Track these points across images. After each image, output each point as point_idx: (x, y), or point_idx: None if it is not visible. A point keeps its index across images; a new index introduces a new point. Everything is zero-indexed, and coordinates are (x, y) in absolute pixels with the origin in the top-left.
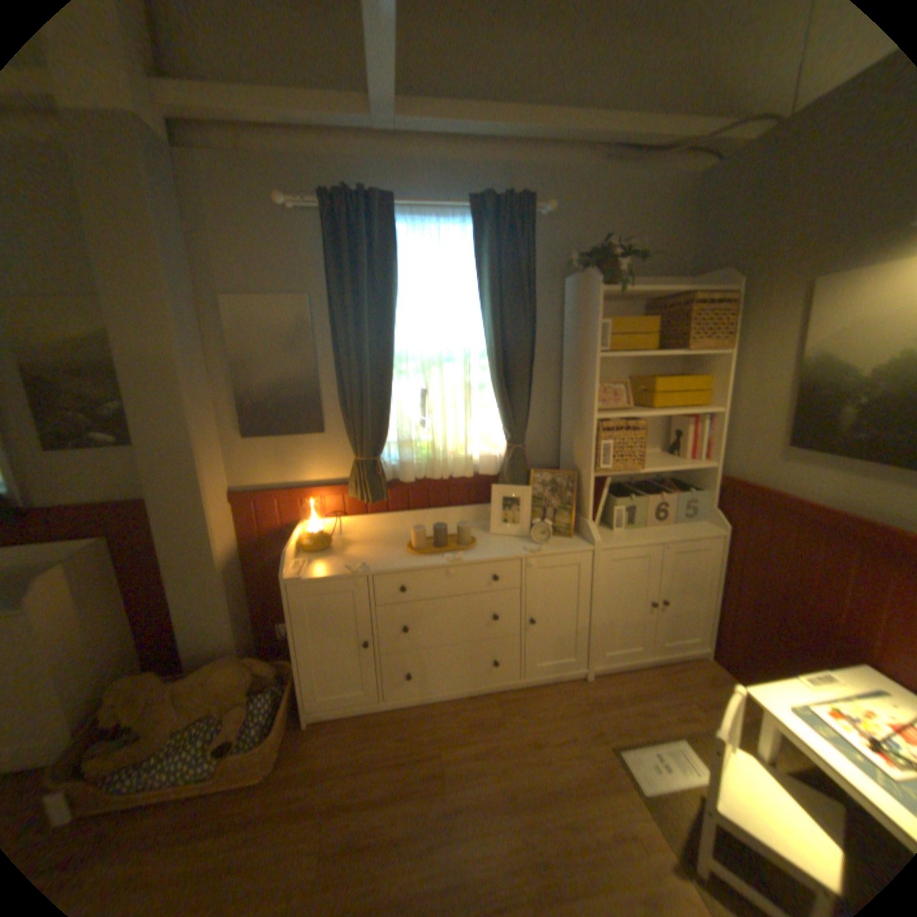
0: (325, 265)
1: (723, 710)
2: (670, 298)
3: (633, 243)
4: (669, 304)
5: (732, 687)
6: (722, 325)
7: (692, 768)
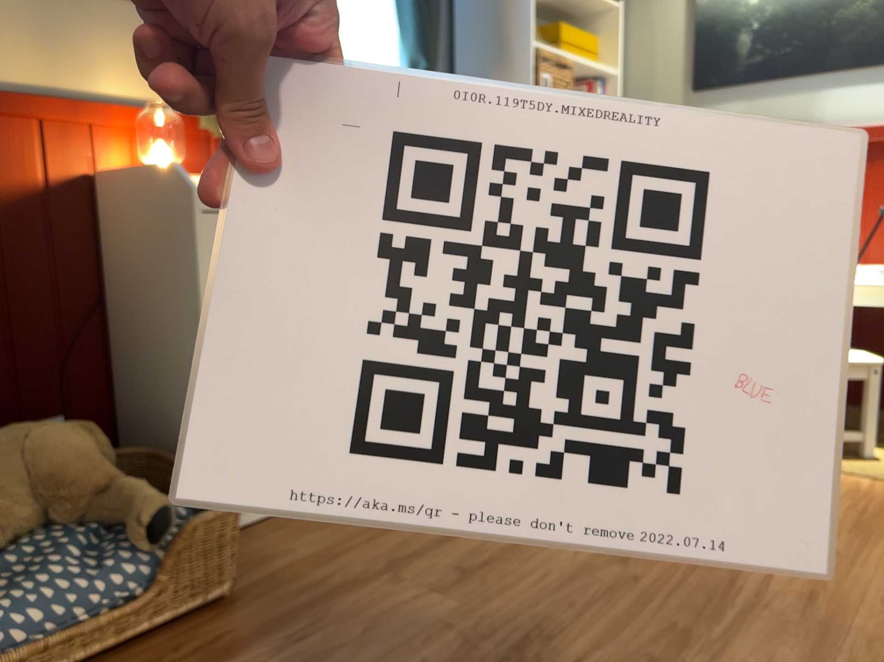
0: None
1: None
2: None
3: None
4: None
5: None
6: None
7: None
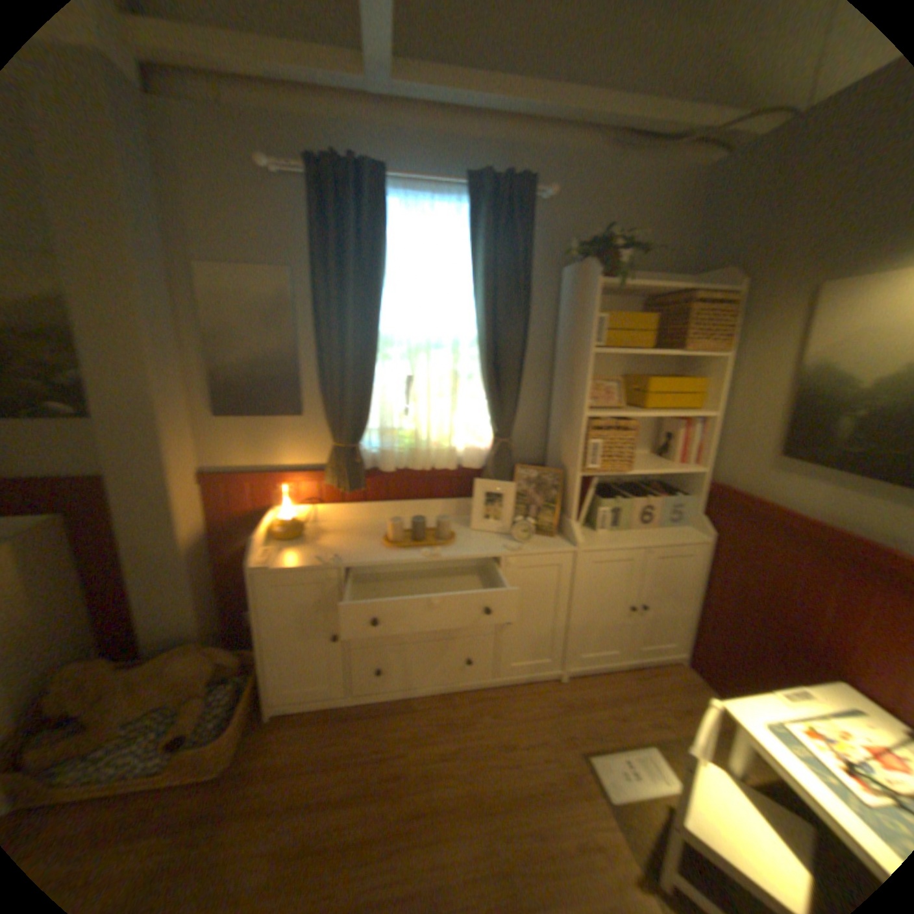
0: (311, 237)
1: (696, 717)
2: (670, 295)
3: (637, 234)
4: (669, 302)
5: (706, 694)
6: (721, 326)
7: (662, 776)
